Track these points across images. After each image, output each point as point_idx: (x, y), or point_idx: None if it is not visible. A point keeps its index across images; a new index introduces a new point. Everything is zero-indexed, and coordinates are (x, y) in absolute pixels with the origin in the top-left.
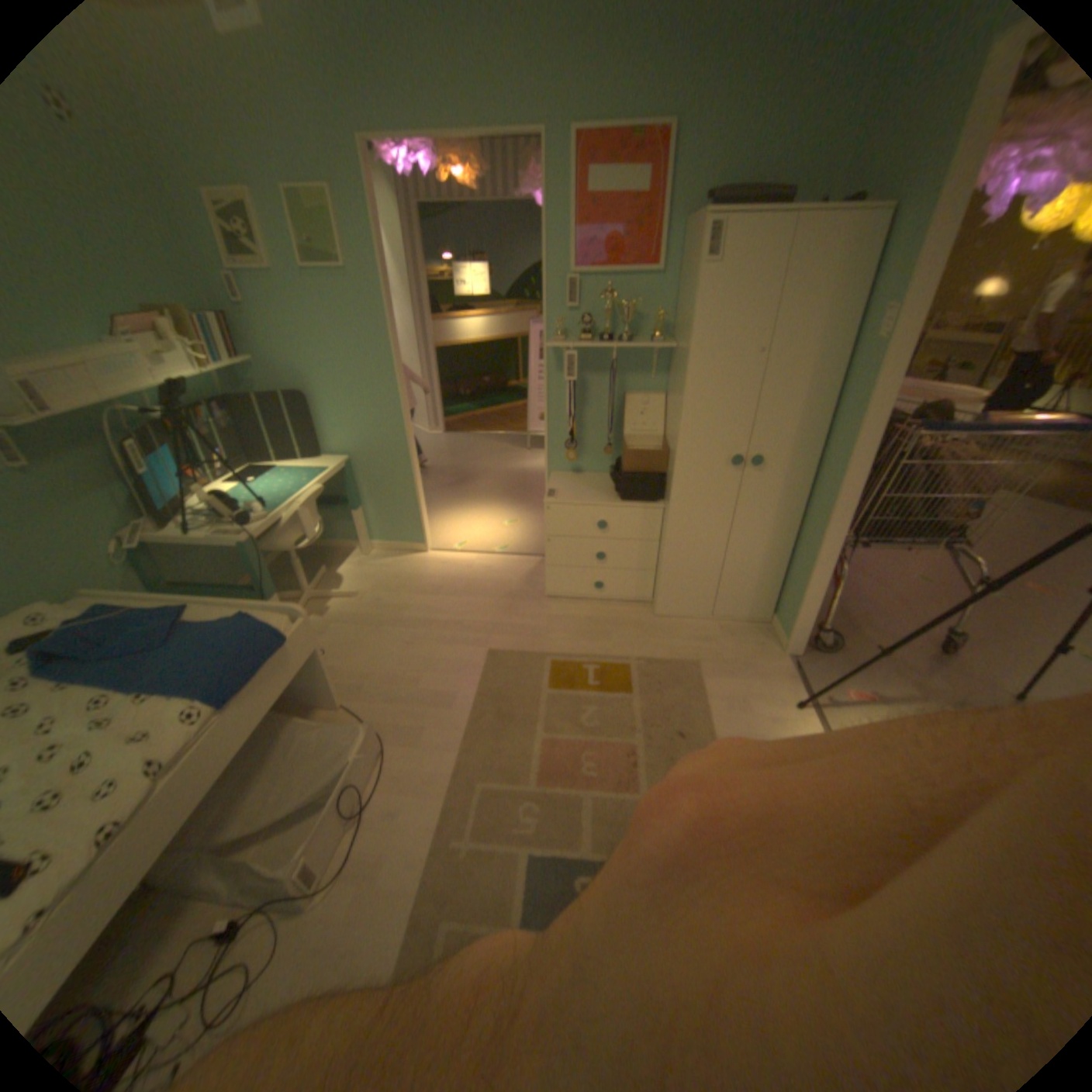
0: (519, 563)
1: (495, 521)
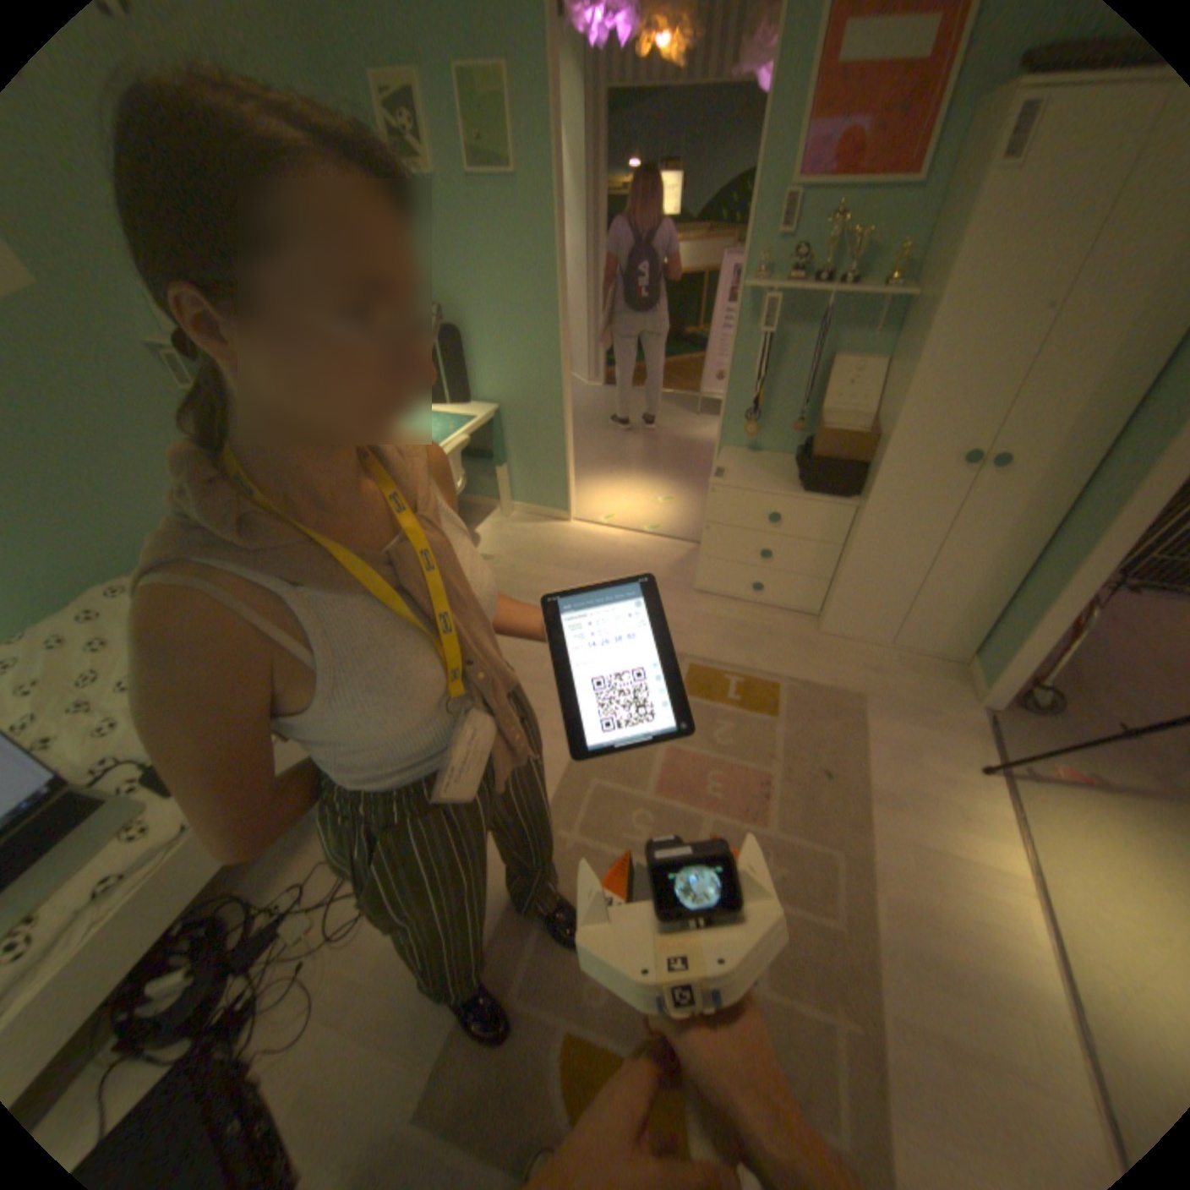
0: (665, 548)
1: (644, 495)
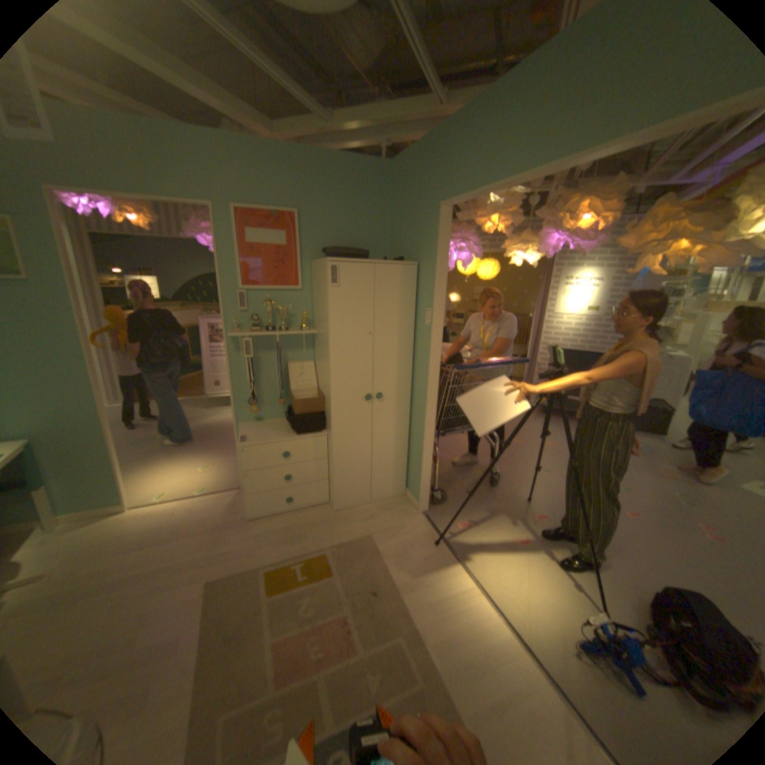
0: (216, 500)
1: (186, 470)
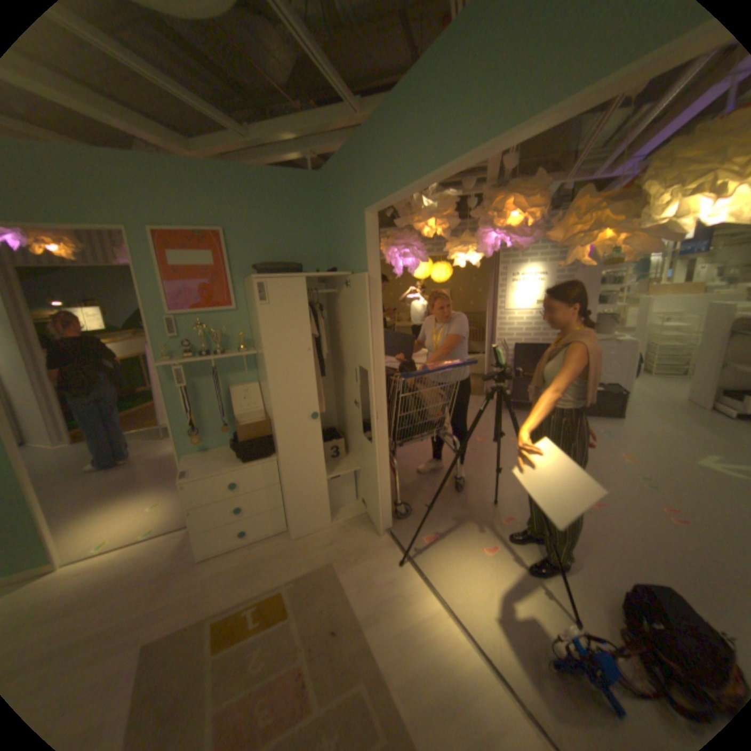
0: (162, 544)
1: (133, 512)
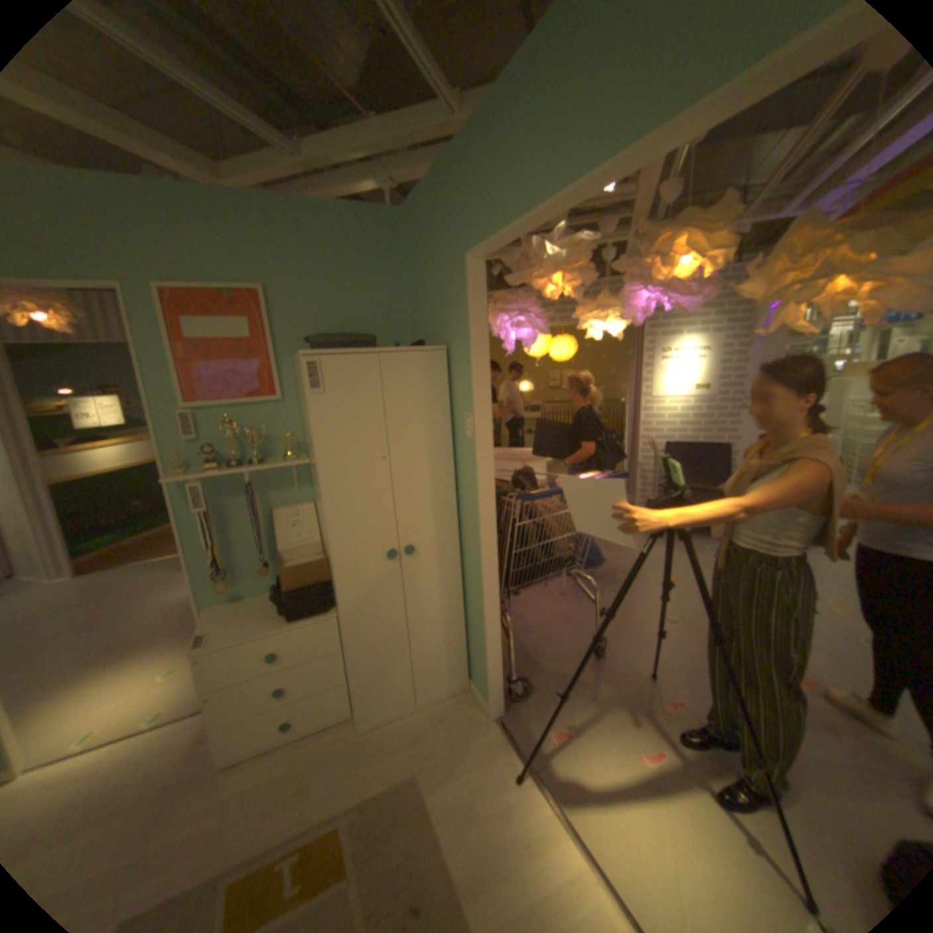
0: (174, 736)
1: (140, 682)
